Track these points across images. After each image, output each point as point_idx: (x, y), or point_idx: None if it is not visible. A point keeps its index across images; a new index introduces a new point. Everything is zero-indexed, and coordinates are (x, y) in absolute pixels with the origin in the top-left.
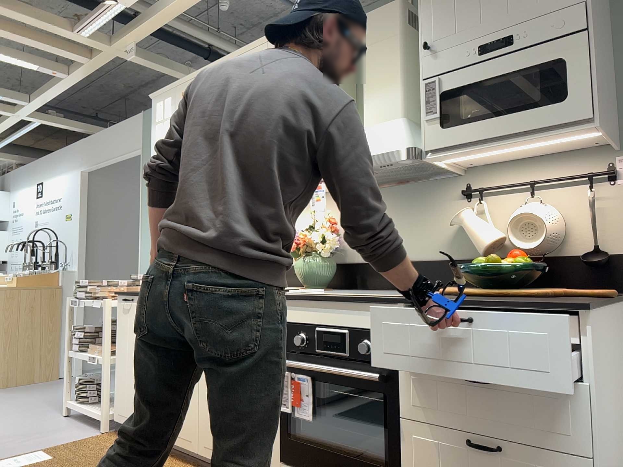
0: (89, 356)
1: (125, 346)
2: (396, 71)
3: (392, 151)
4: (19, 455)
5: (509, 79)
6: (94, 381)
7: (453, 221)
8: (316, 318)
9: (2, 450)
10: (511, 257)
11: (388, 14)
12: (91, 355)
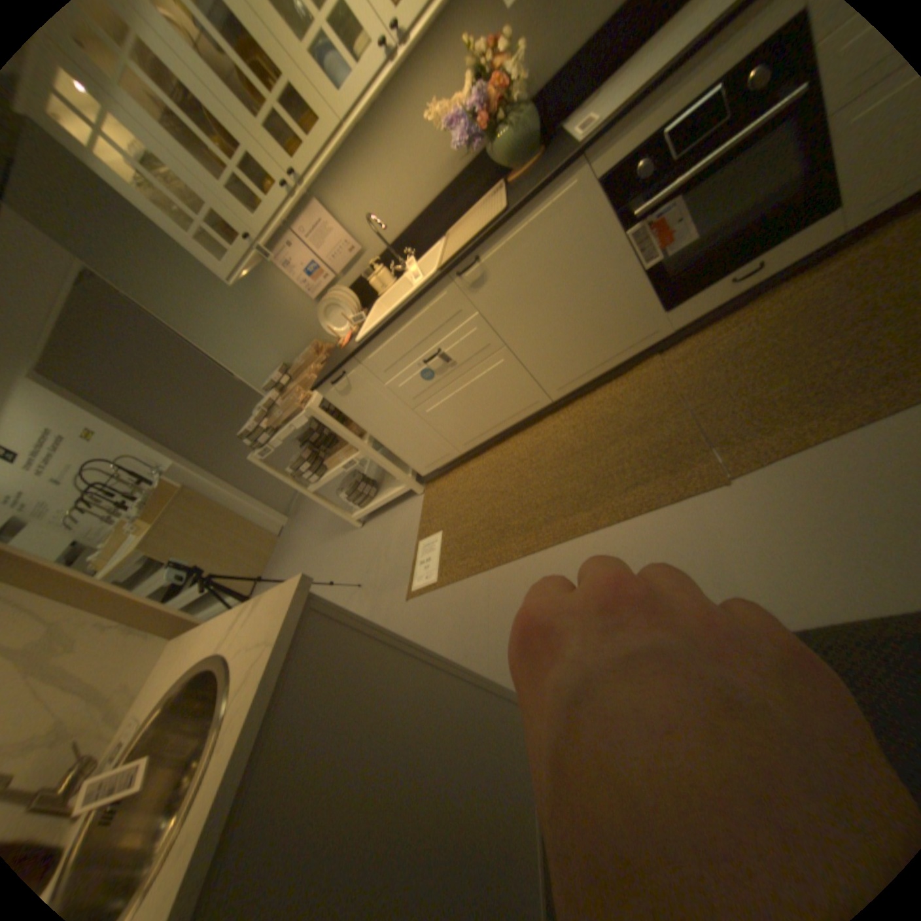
0: (342, 466)
1: (380, 416)
2: None
3: None
4: (413, 558)
5: None
6: (359, 480)
7: None
8: (658, 117)
9: (390, 574)
10: None
11: None
12: (344, 463)
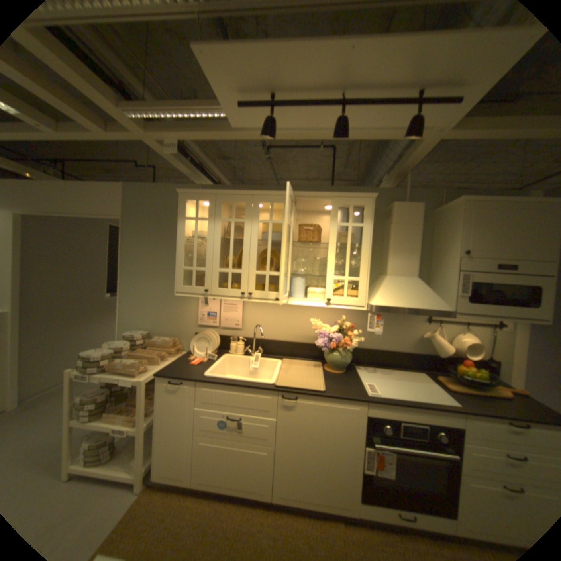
0: (111, 429)
1: (170, 422)
2: (418, 248)
3: (442, 311)
4: None
5: (510, 287)
6: (106, 443)
7: (428, 338)
8: (401, 417)
9: None
10: (470, 366)
11: (416, 209)
12: (115, 428)
